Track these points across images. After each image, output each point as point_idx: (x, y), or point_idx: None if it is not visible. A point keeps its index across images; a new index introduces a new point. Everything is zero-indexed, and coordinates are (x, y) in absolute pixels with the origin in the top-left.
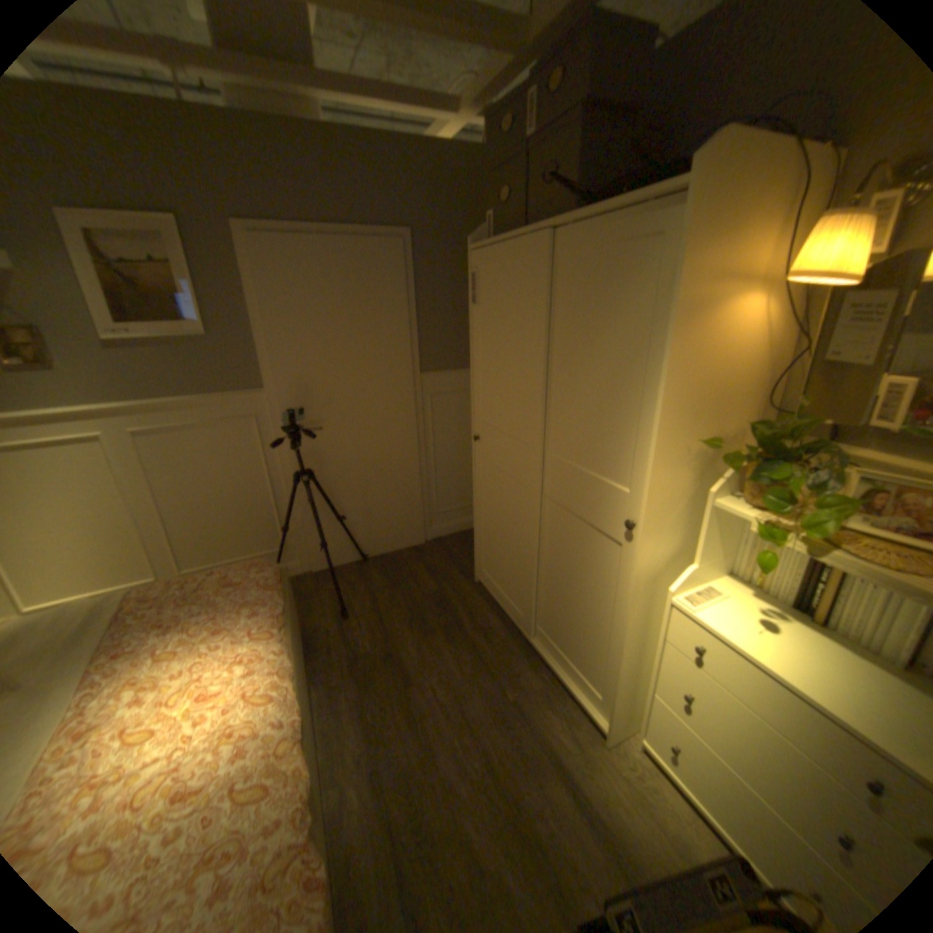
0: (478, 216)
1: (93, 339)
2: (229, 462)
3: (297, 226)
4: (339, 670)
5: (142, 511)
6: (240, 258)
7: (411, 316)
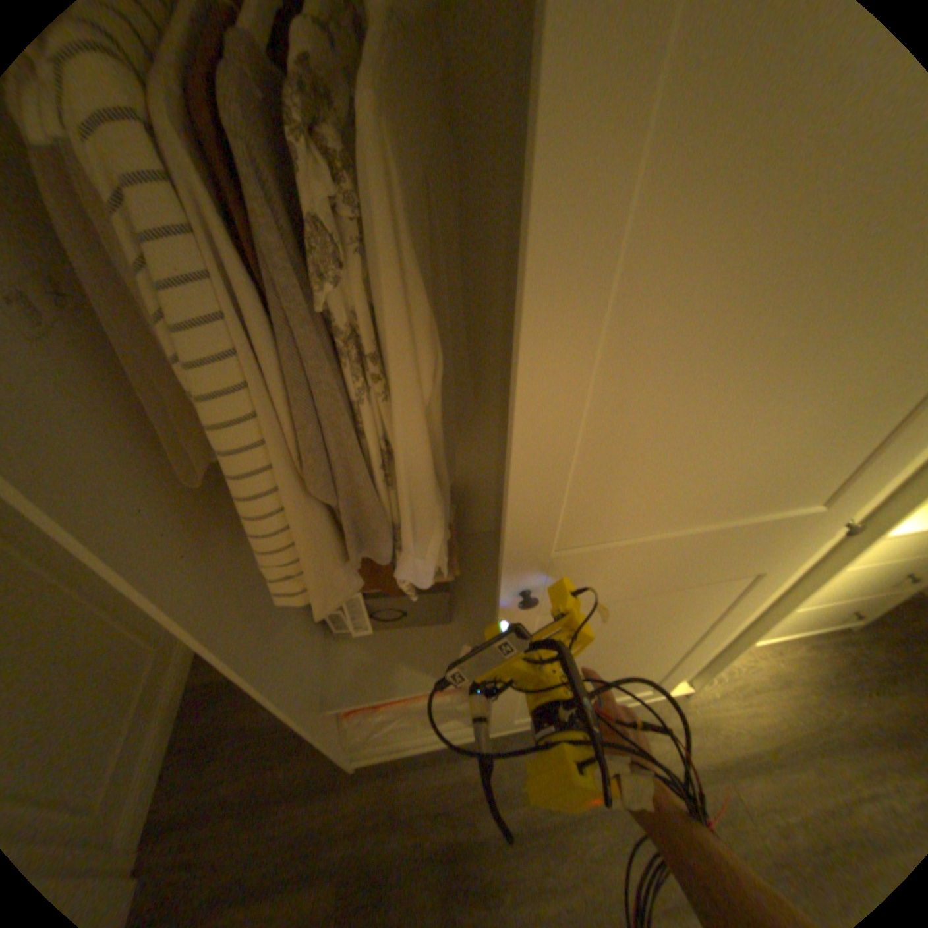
0: None
1: None
2: None
3: None
4: None
5: None
6: None
7: None
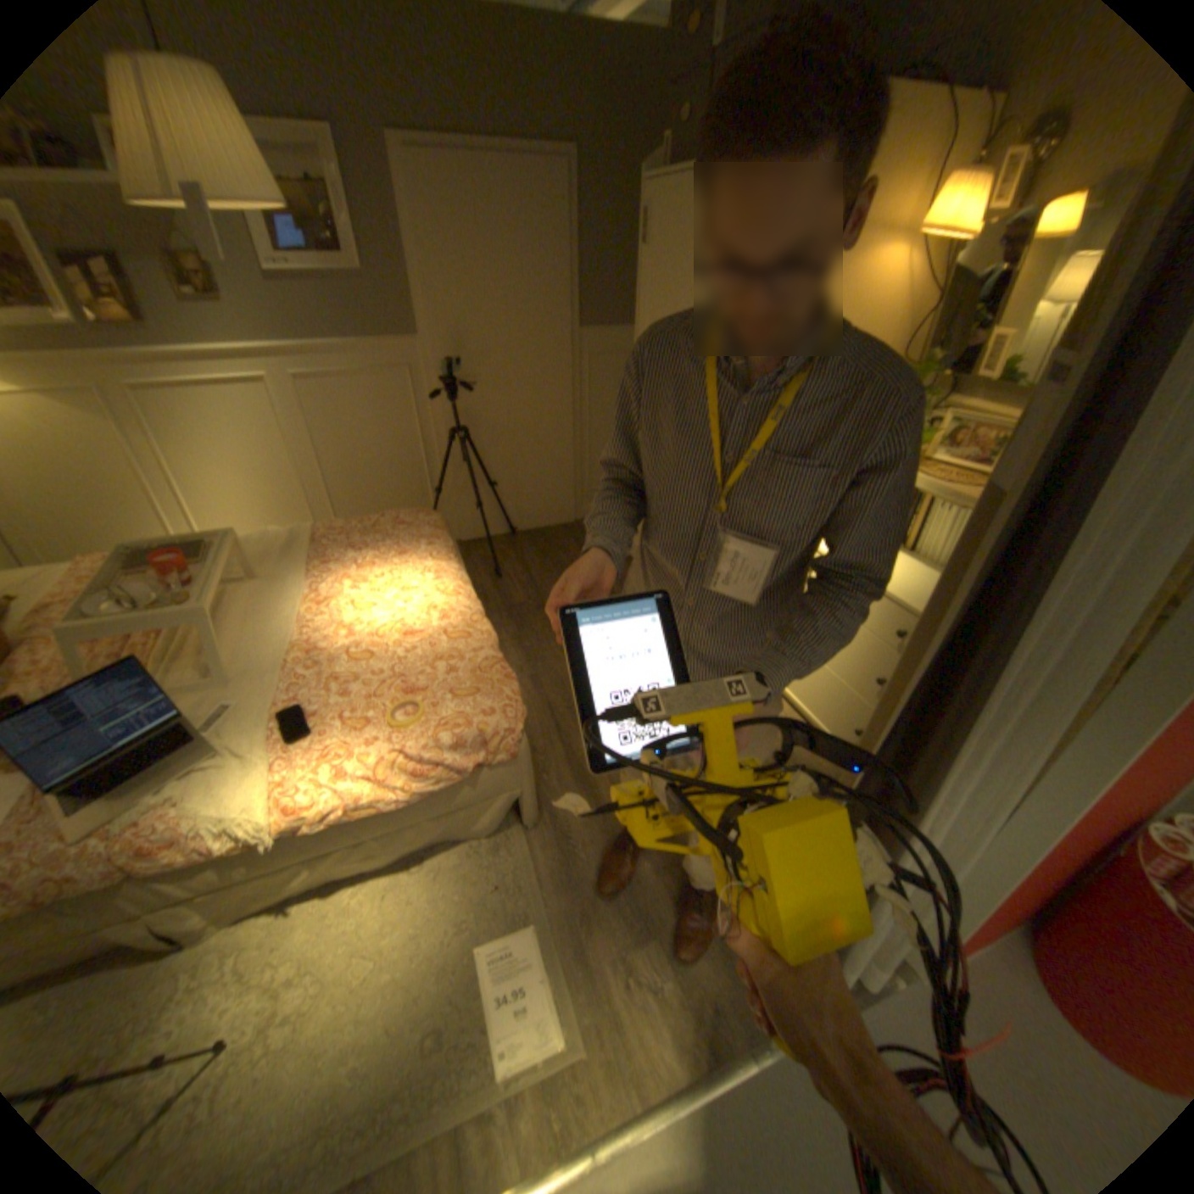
0: (655, 129)
1: (253, 269)
2: (383, 415)
3: (453, 140)
4: (498, 613)
5: (303, 460)
6: (395, 178)
7: (572, 256)
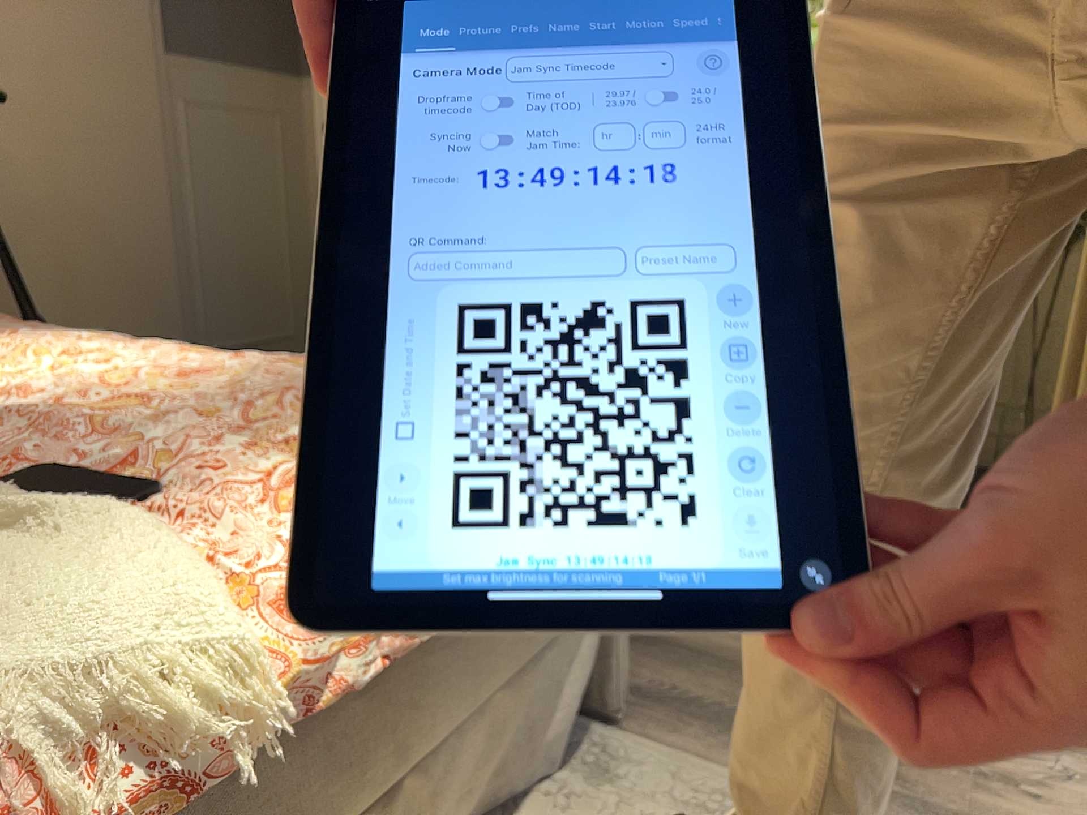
0: None
1: None
2: None
3: None
4: None
5: None
6: None
7: None
